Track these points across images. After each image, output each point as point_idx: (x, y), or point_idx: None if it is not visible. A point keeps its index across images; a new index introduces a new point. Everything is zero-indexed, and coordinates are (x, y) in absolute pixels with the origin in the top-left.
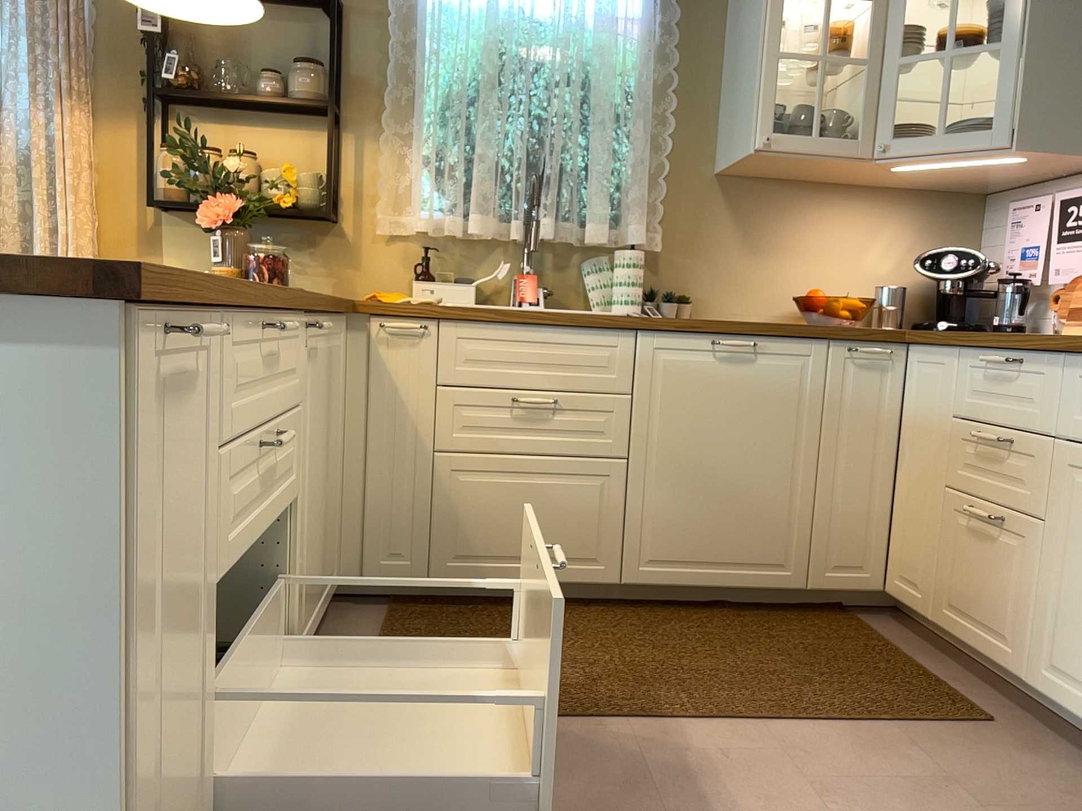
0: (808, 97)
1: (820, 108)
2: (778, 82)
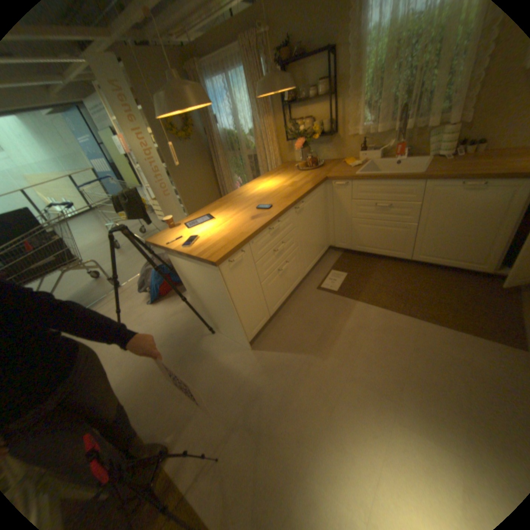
0: None
1: None
2: None
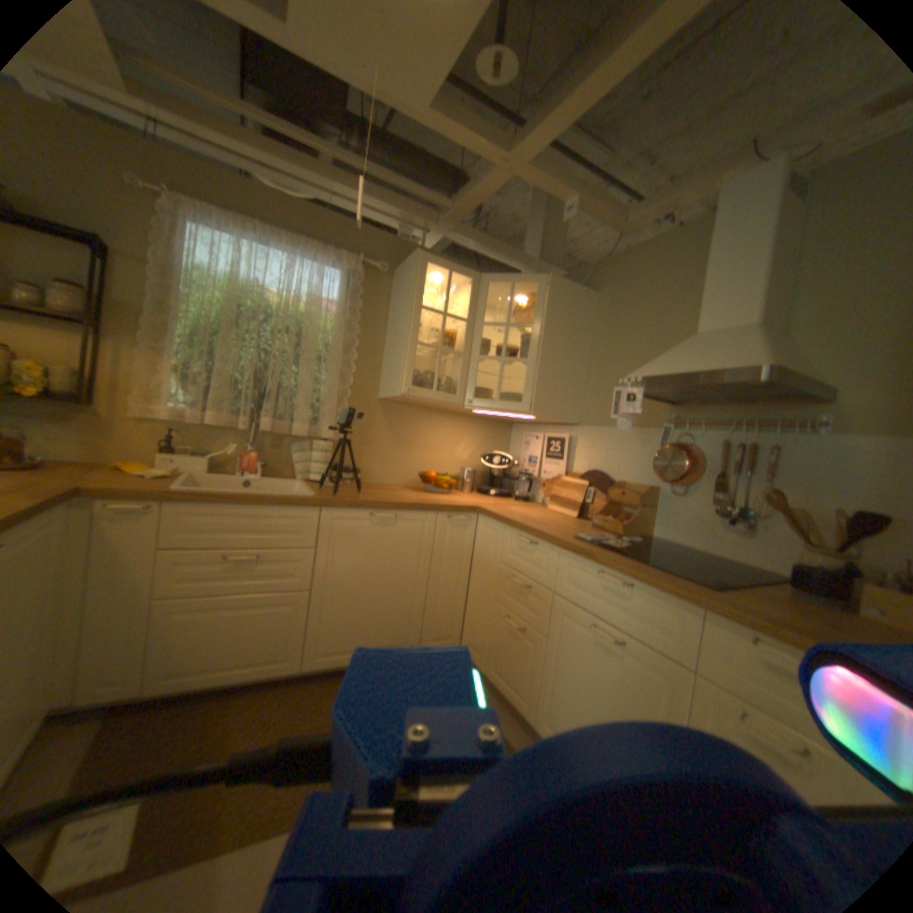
0: (429, 363)
1: (435, 370)
2: (414, 352)
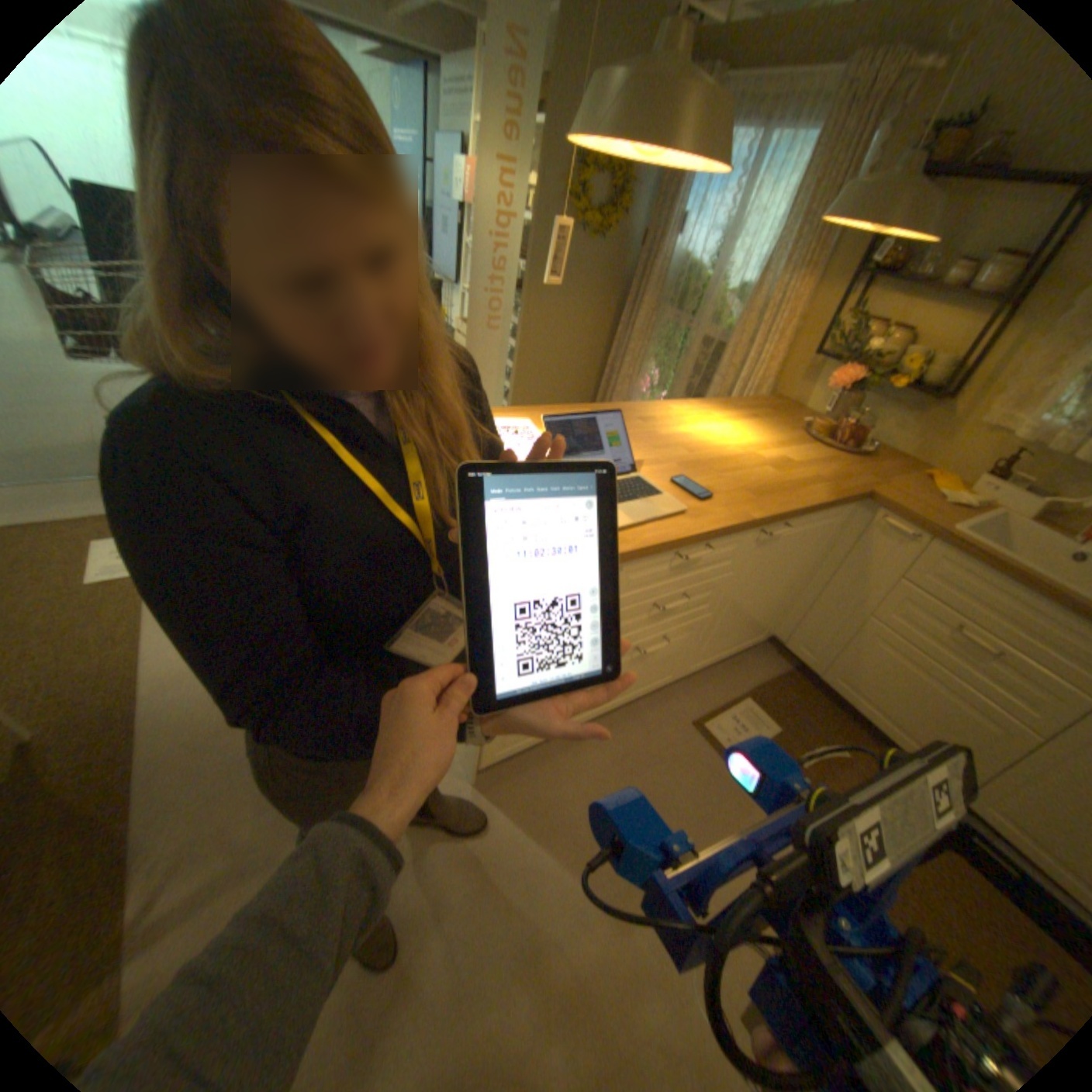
0: None
1: None
2: None
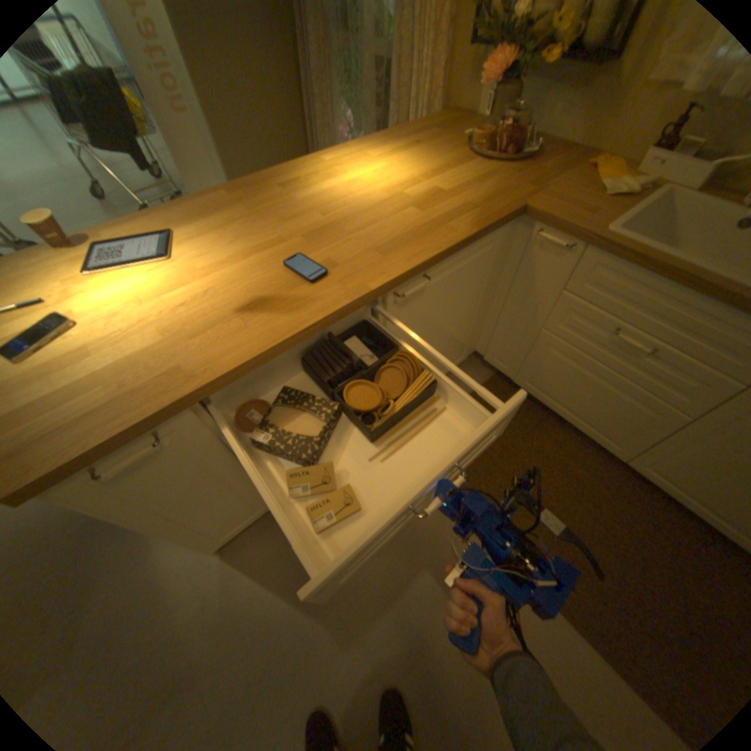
0: None
1: None
2: None
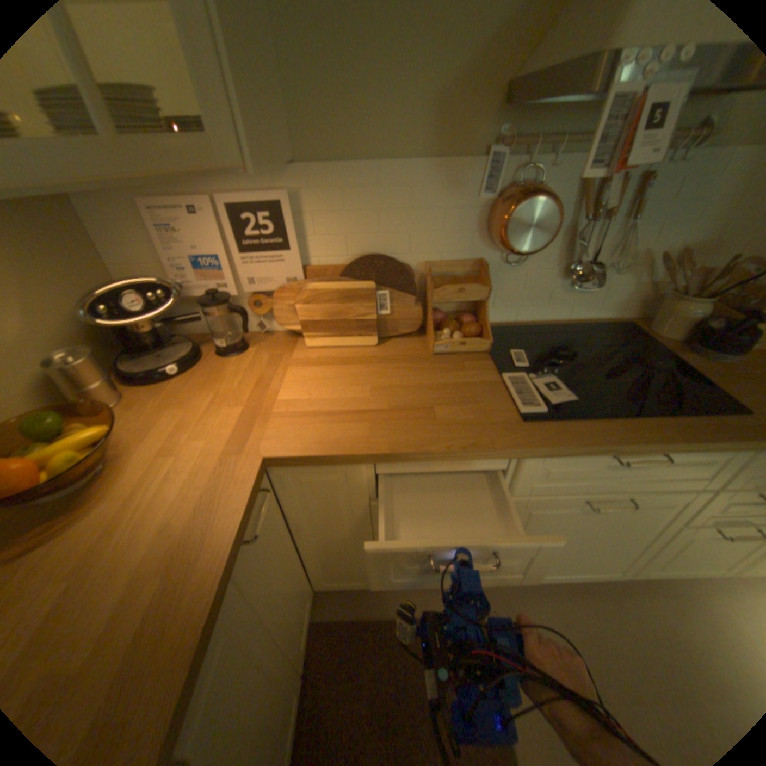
0: None
1: None
2: None
